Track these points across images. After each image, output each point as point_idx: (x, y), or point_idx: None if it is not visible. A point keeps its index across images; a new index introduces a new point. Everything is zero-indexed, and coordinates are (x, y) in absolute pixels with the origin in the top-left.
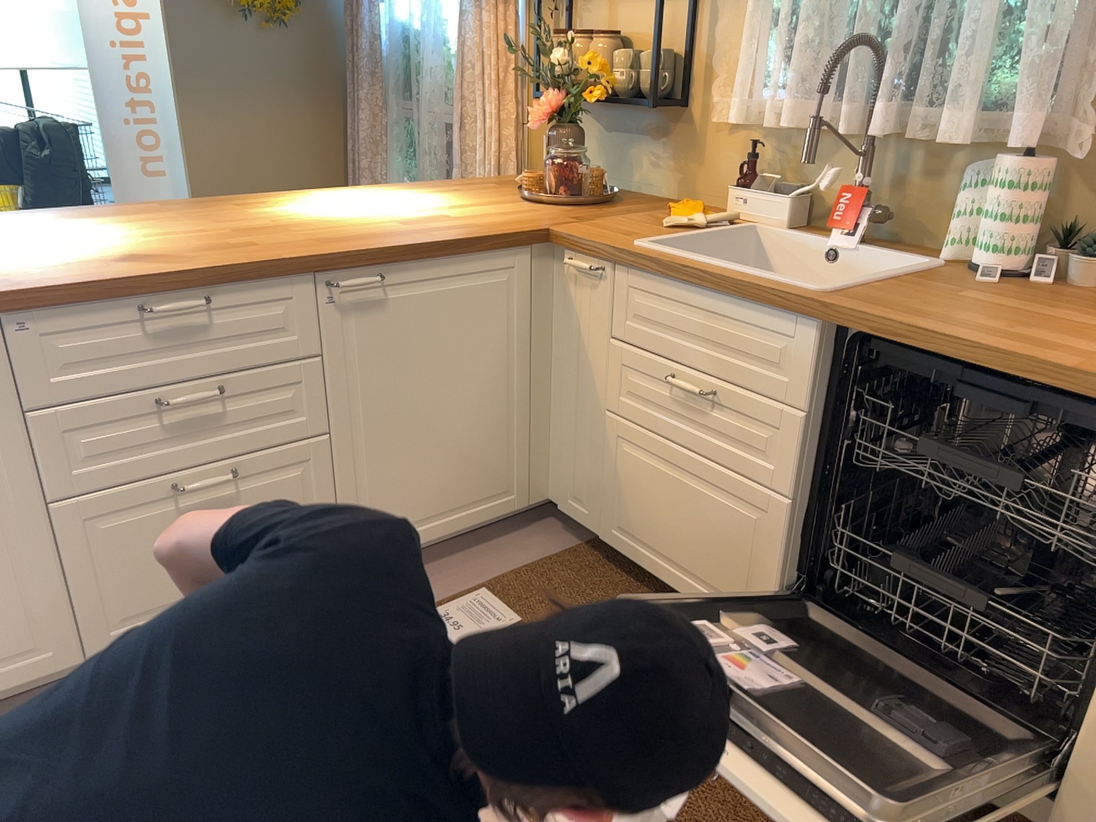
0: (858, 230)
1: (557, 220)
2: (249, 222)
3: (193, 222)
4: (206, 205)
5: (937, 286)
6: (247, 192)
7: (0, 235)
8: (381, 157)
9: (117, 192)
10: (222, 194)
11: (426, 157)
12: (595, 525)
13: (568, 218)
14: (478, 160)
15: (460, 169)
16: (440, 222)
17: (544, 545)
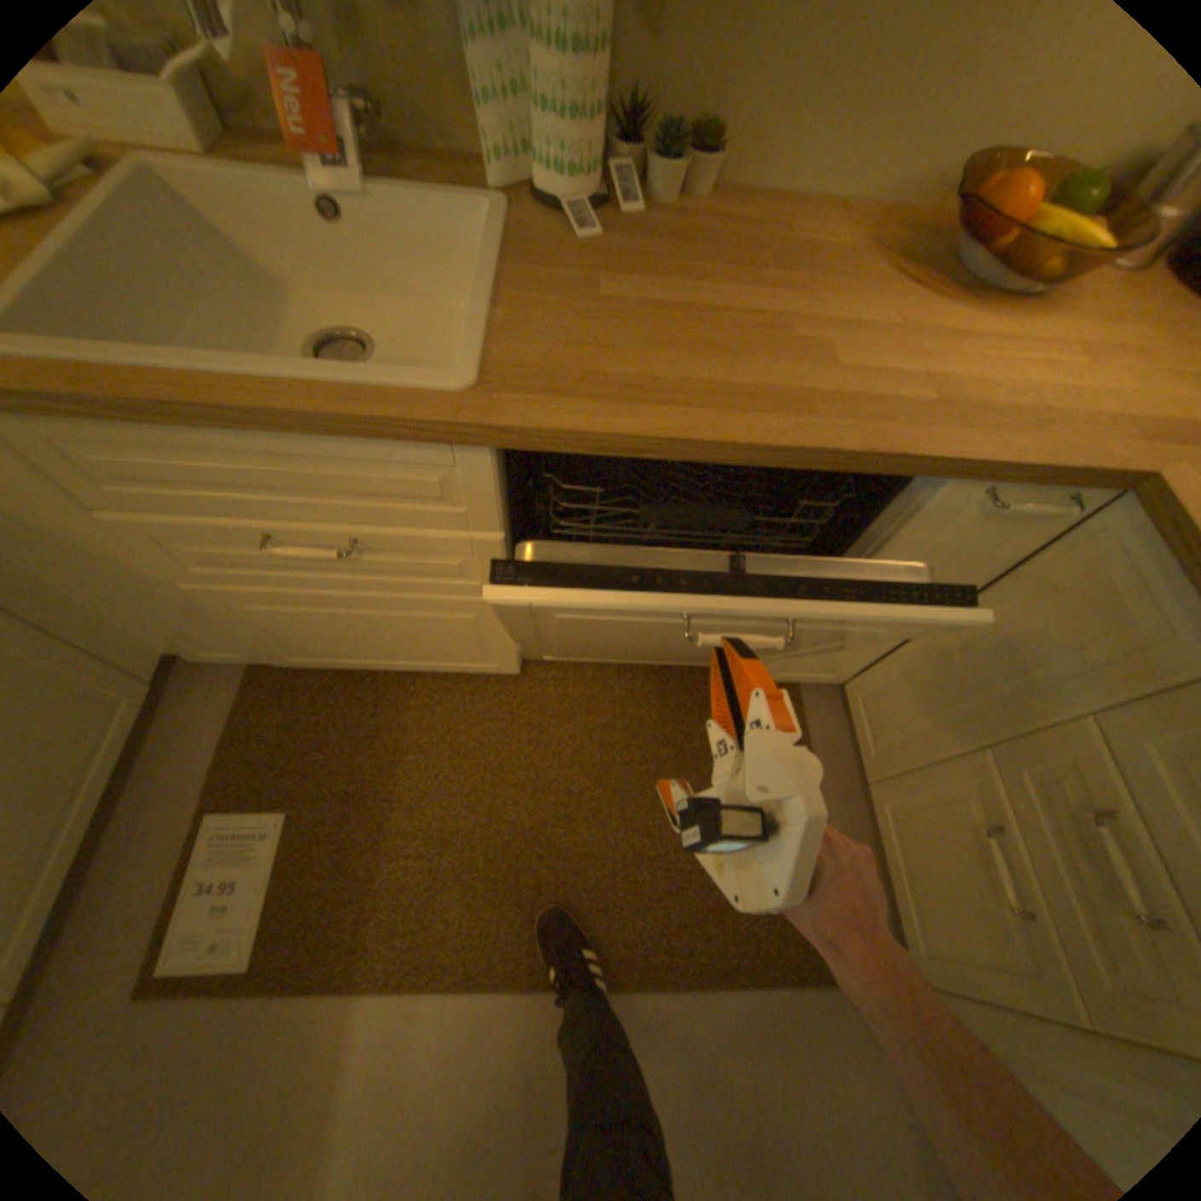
0: (348, 147)
1: None
2: None
3: None
4: None
5: (558, 271)
6: None
7: None
8: None
9: None
10: None
11: None
12: (257, 660)
13: None
14: None
15: None
16: None
17: (208, 699)
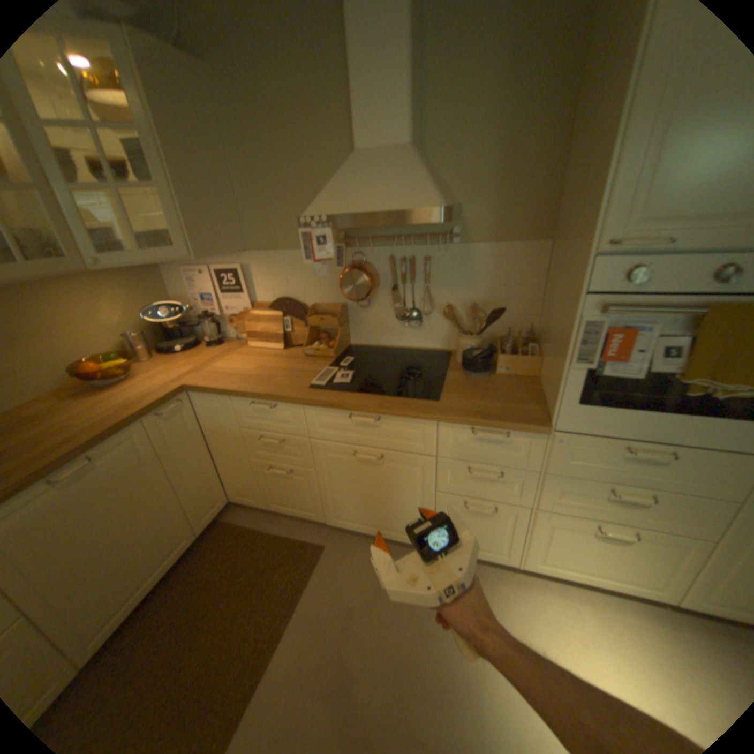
0: None
1: None
2: None
3: None
4: None
5: None
6: None
7: None
8: None
9: None
10: None
11: None
12: None
13: None
14: None
15: None
16: None
17: None
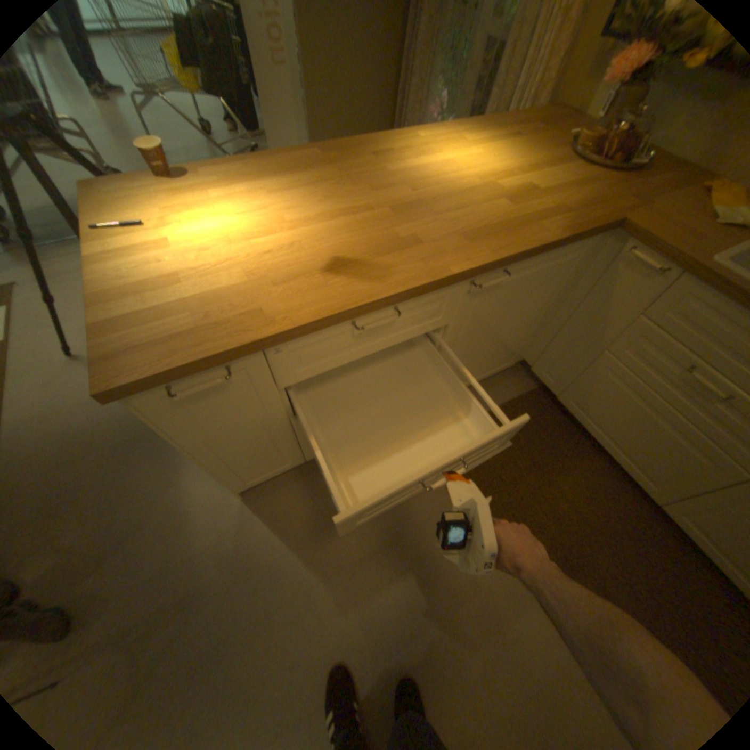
0: None
1: (626, 202)
2: (395, 188)
3: (354, 185)
4: (351, 153)
5: None
6: (336, 82)
7: (224, 203)
8: (427, 58)
9: (255, 78)
10: (320, 84)
11: (468, 68)
12: (557, 391)
13: (632, 198)
14: (520, 85)
15: (499, 90)
16: (538, 200)
17: (517, 386)
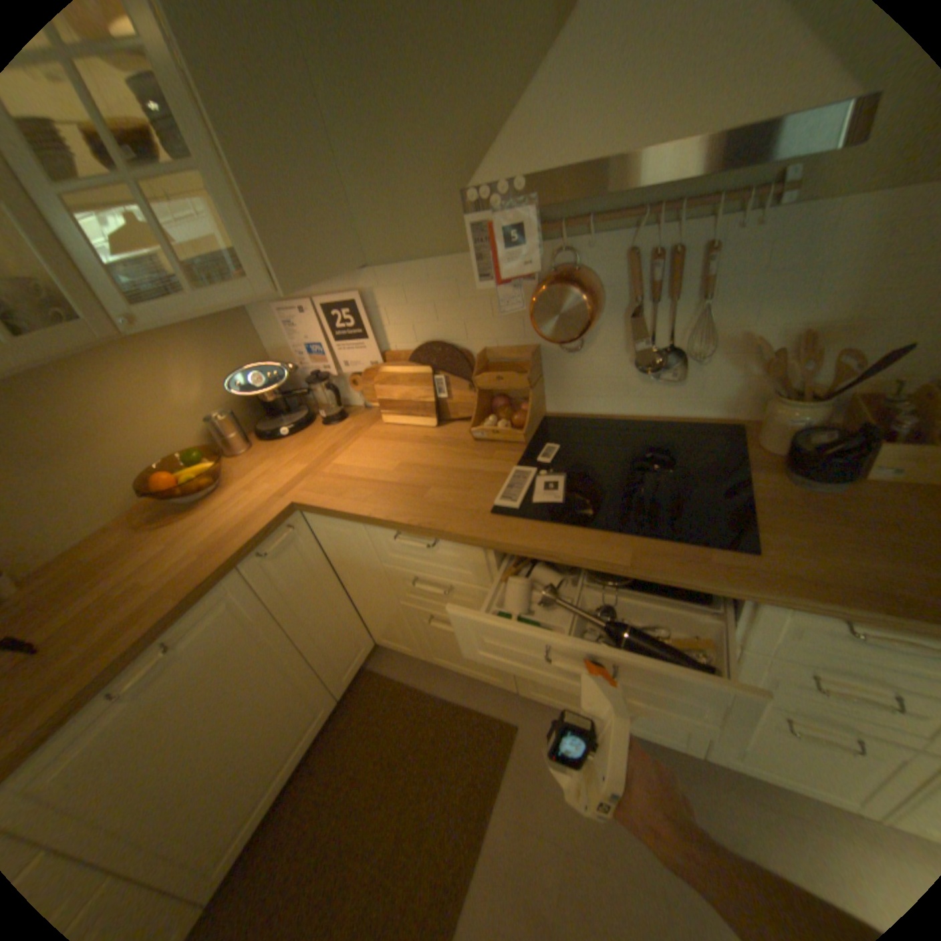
0: None
1: None
2: None
3: None
4: None
5: None
6: None
7: None
8: None
9: None
10: None
11: None
12: None
13: None
14: None
15: None
16: None
17: None
